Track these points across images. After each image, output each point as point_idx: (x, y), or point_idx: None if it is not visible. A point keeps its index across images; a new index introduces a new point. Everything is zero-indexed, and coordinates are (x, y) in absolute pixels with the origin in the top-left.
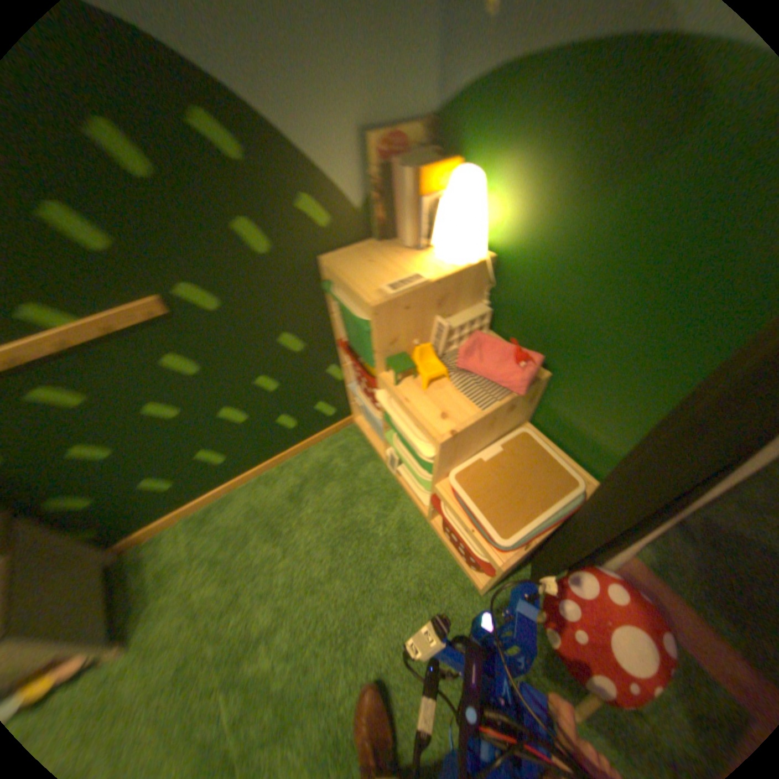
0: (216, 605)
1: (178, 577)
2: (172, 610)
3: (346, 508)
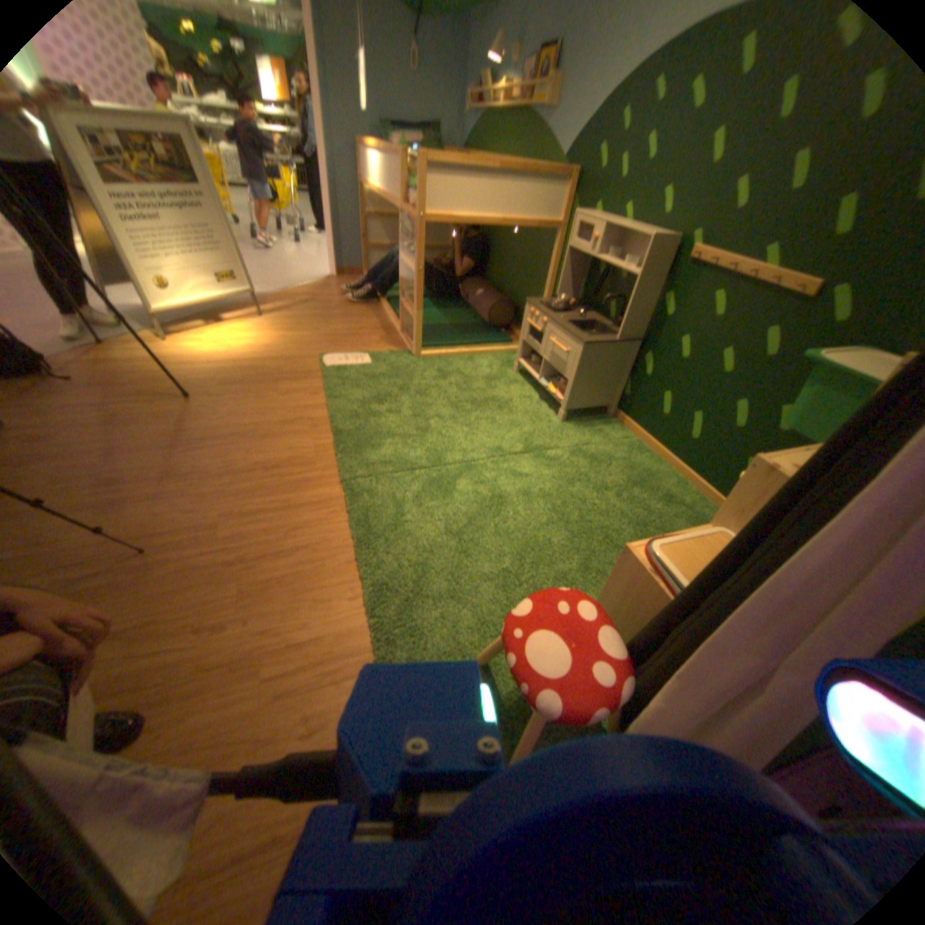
0: (580, 453)
1: (598, 438)
2: (578, 436)
3: (665, 531)
